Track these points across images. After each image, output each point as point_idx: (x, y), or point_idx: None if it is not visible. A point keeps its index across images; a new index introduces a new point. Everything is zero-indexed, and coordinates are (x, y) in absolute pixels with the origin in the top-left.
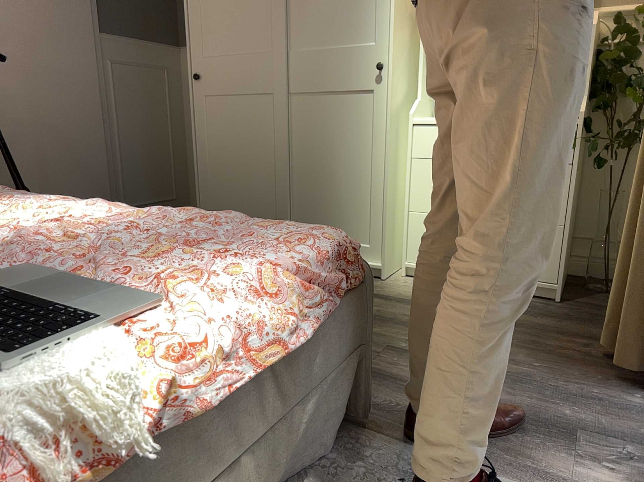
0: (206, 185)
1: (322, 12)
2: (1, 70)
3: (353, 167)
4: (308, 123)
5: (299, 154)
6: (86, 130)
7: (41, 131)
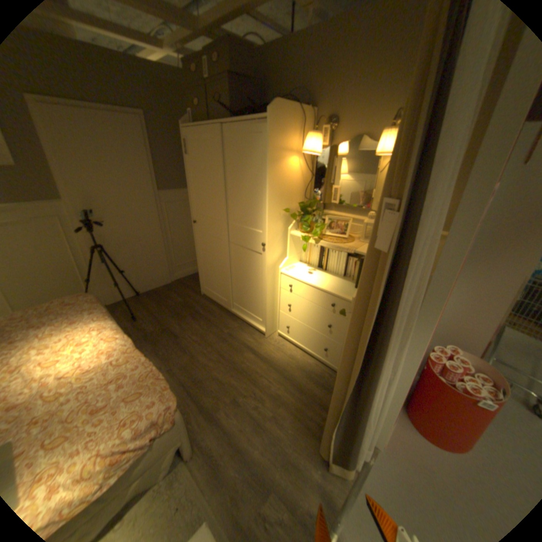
0: (201, 270)
1: (240, 209)
2: (107, 221)
3: (255, 284)
4: (237, 258)
5: (235, 270)
6: (152, 239)
7: (130, 243)
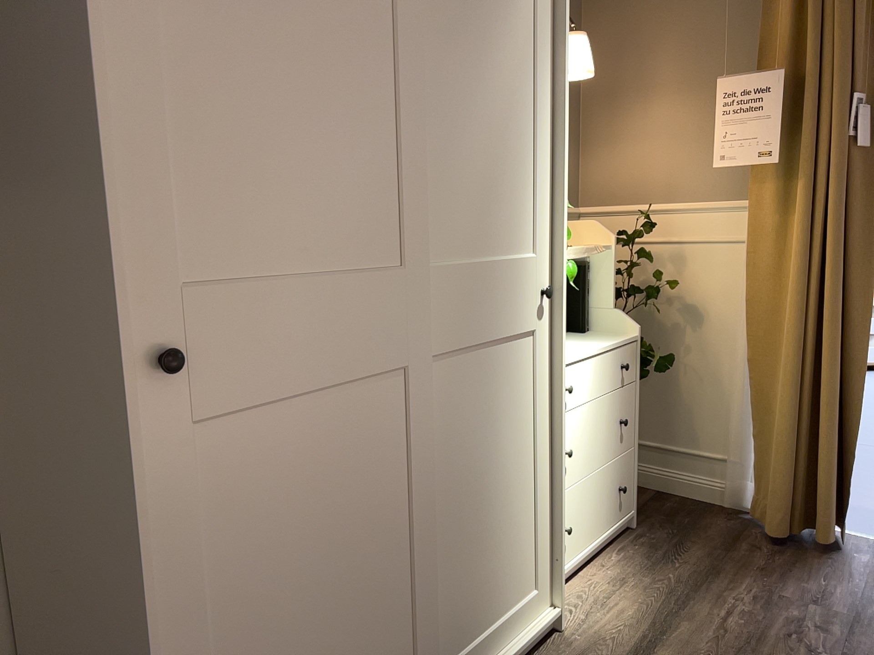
0: None
1: (472, 200)
2: None
3: (511, 458)
4: (456, 407)
5: (444, 472)
6: None
7: None
